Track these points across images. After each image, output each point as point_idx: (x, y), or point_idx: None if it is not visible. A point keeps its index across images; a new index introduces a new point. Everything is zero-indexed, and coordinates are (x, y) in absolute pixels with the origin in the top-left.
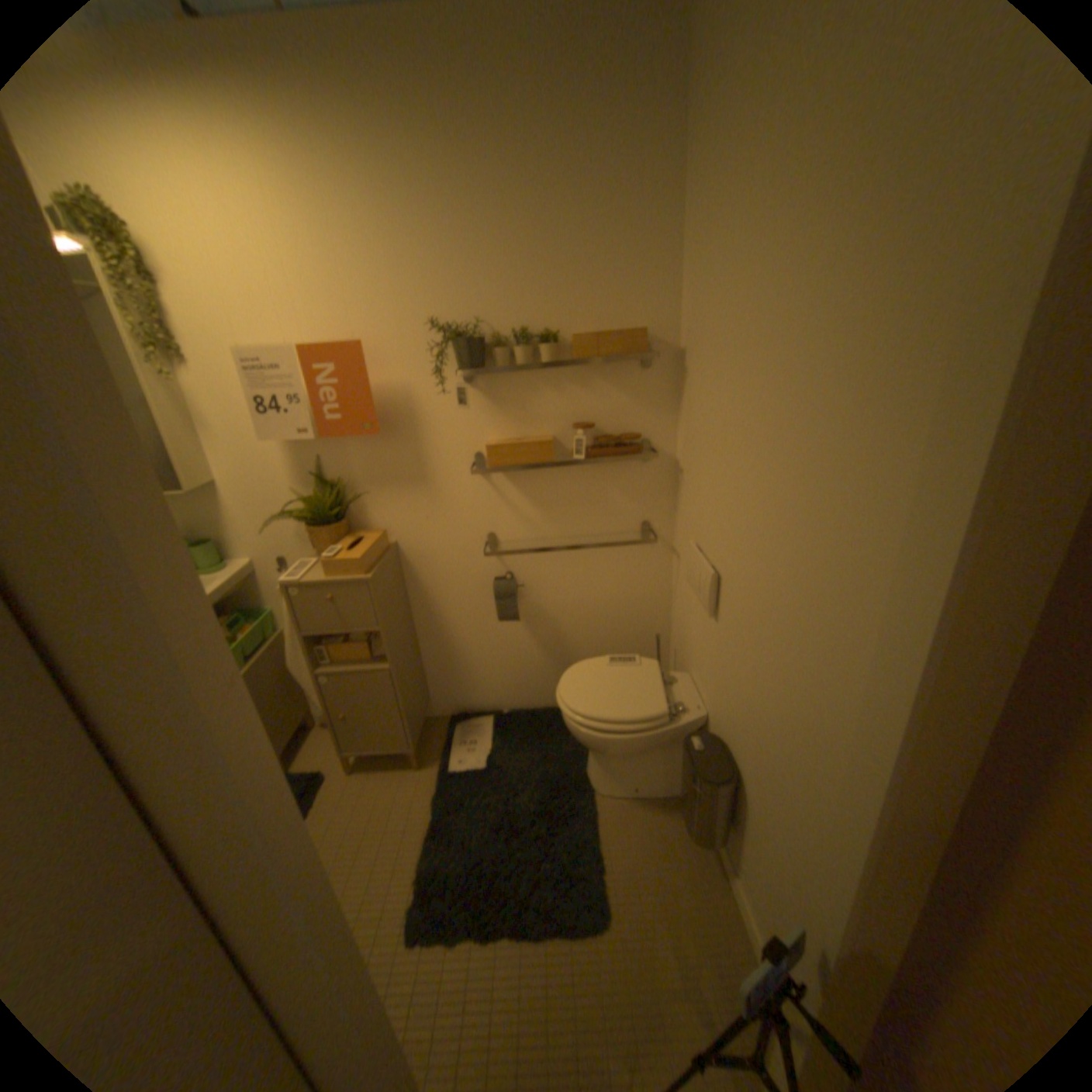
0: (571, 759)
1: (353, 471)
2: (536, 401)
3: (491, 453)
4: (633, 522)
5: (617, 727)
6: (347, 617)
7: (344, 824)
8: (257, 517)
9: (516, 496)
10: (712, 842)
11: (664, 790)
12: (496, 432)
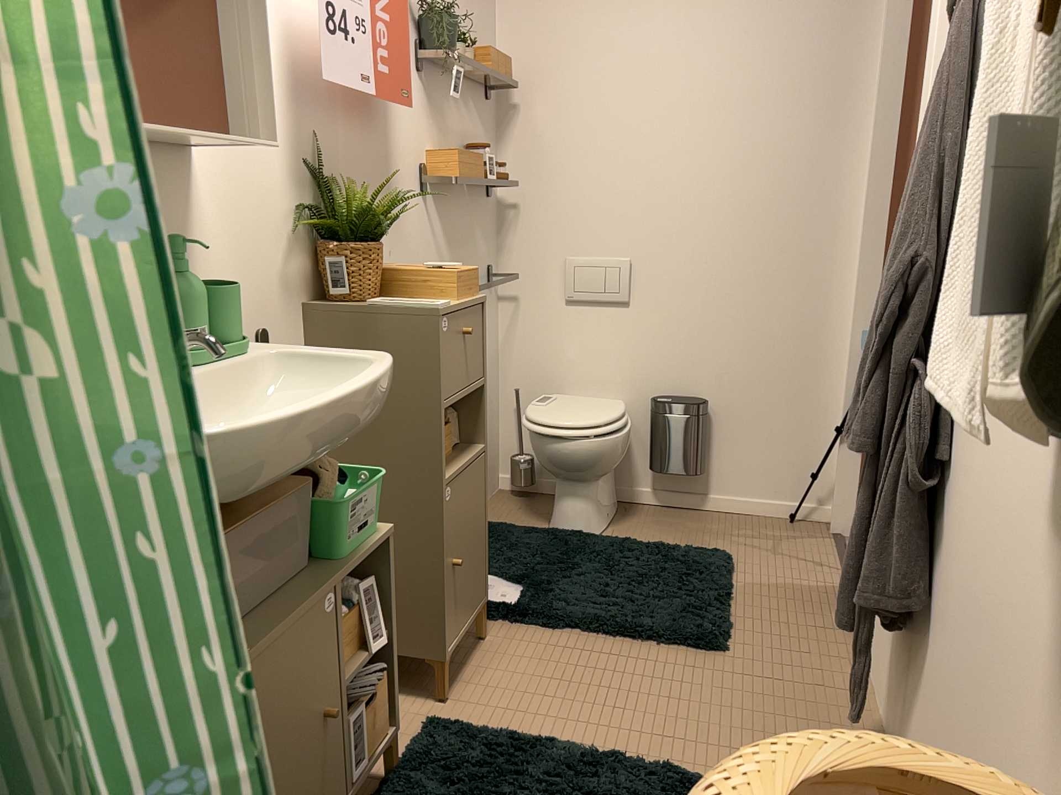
0: (547, 535)
1: (344, 166)
2: (449, 113)
3: (461, 160)
4: (485, 265)
5: (625, 418)
6: (470, 359)
7: (541, 699)
8: (244, 234)
9: (439, 226)
10: (699, 467)
11: (615, 503)
12: (431, 142)
